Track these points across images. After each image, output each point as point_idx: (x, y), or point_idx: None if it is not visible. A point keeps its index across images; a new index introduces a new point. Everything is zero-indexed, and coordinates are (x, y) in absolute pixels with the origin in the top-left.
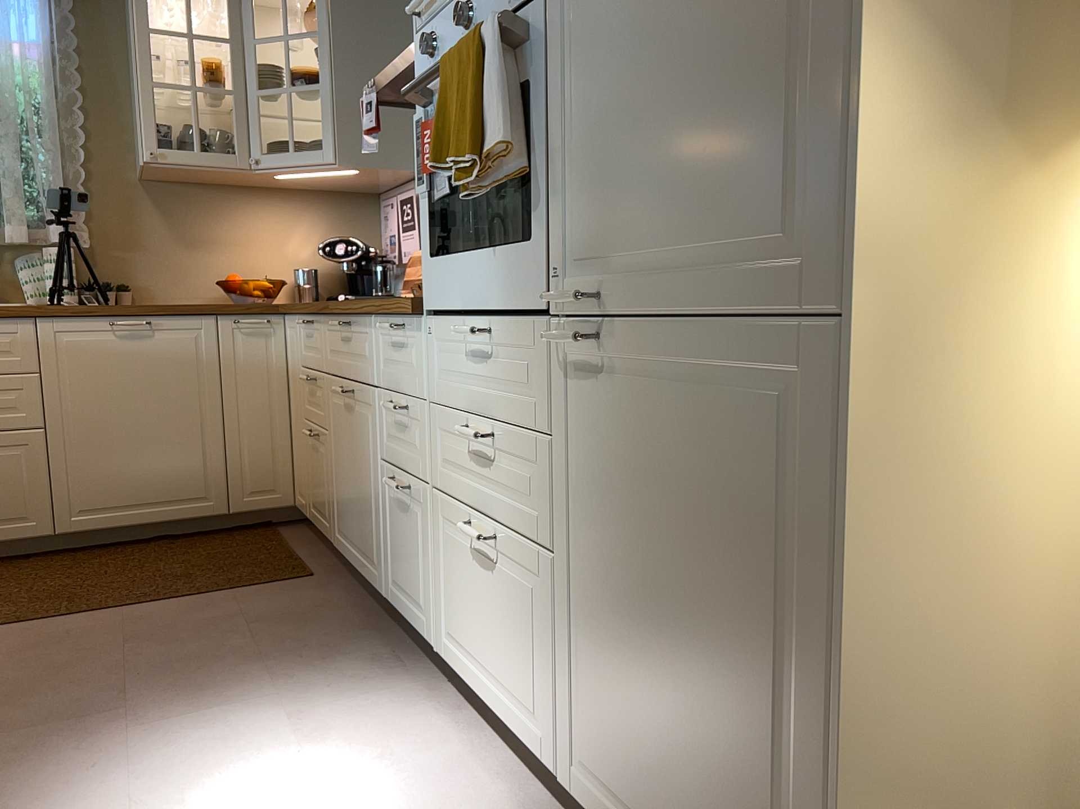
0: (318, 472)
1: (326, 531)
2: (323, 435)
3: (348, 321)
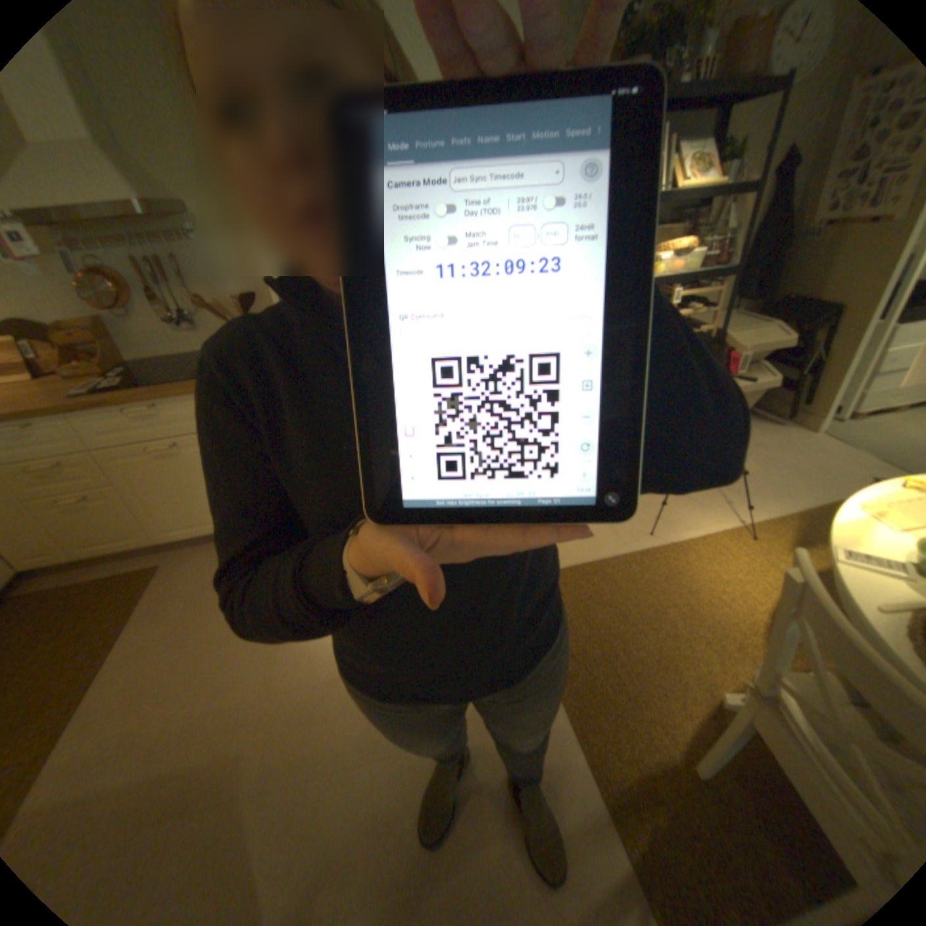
0: (92, 521)
1: (131, 545)
2: (98, 493)
3: (144, 406)
